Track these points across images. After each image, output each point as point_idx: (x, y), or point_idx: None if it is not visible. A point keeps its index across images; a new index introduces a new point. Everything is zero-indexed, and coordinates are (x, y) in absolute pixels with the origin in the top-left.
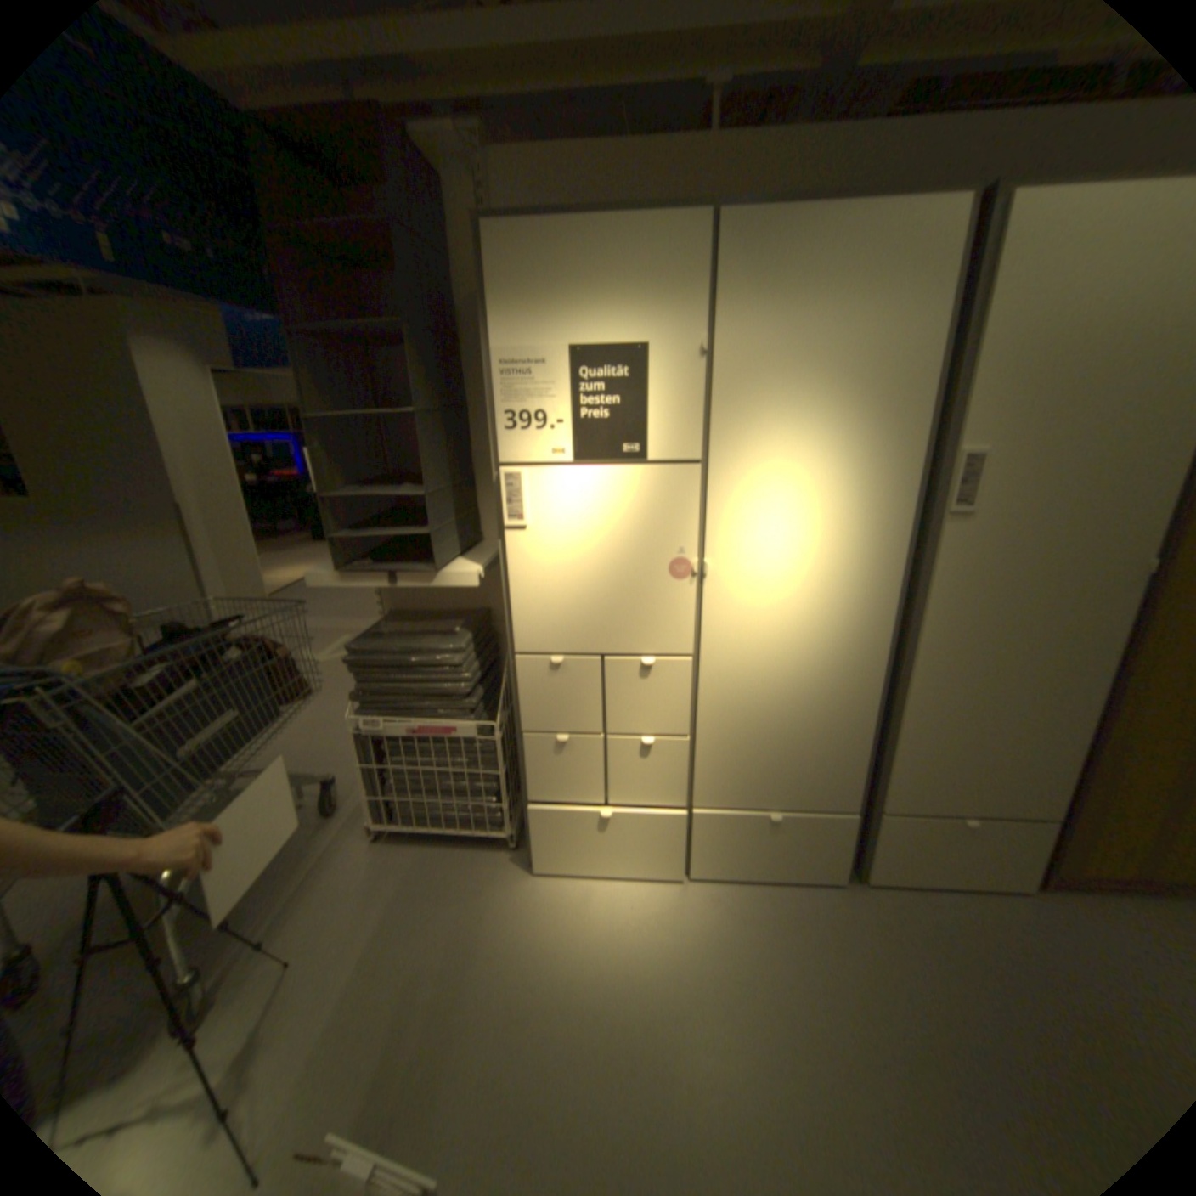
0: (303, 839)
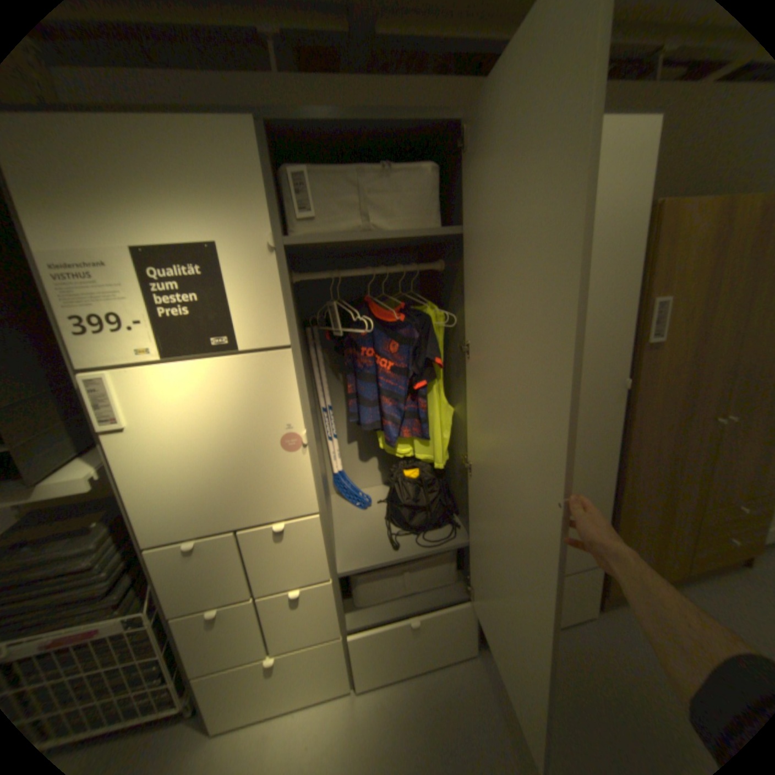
0: None
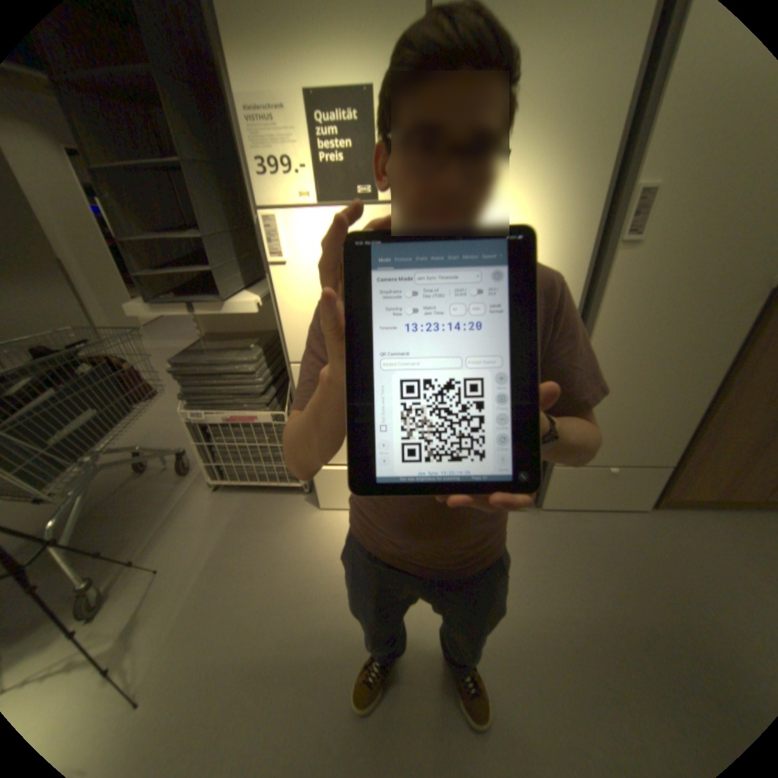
0: (166, 490)
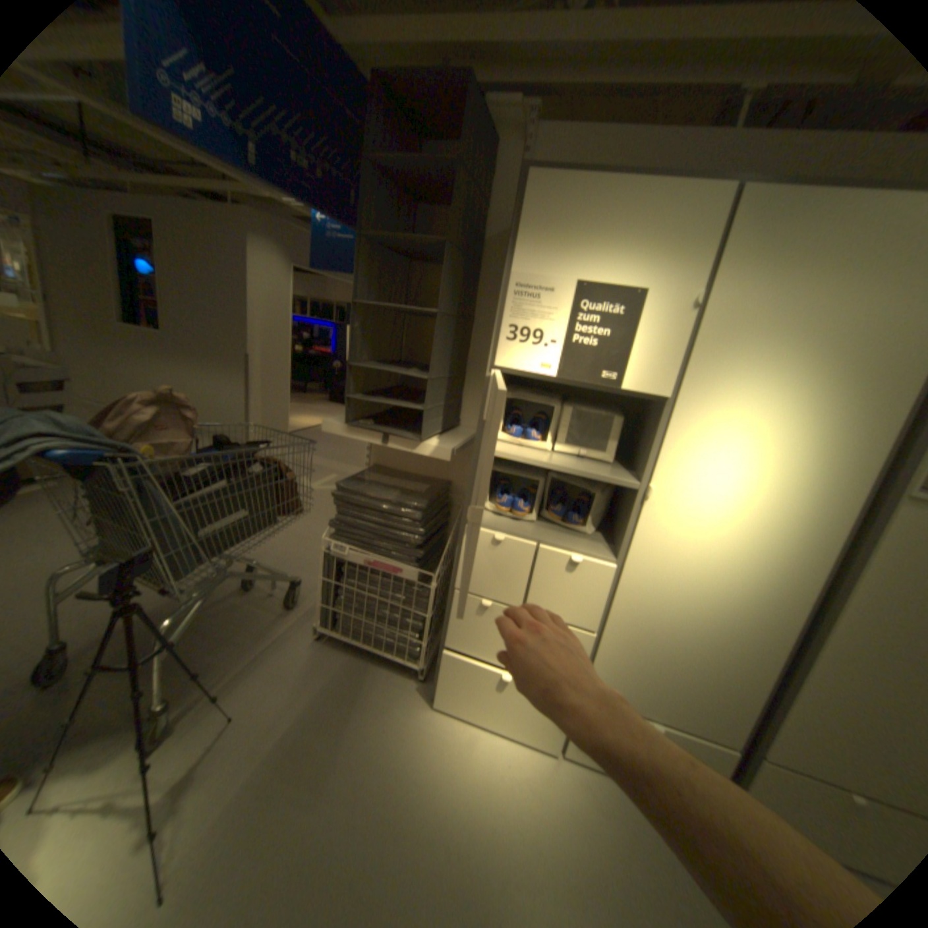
0: (267, 621)
